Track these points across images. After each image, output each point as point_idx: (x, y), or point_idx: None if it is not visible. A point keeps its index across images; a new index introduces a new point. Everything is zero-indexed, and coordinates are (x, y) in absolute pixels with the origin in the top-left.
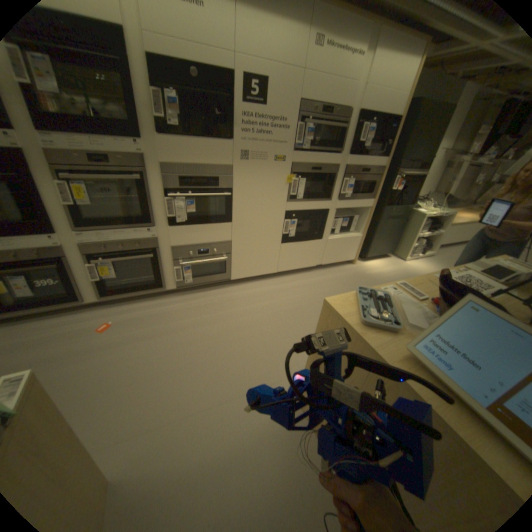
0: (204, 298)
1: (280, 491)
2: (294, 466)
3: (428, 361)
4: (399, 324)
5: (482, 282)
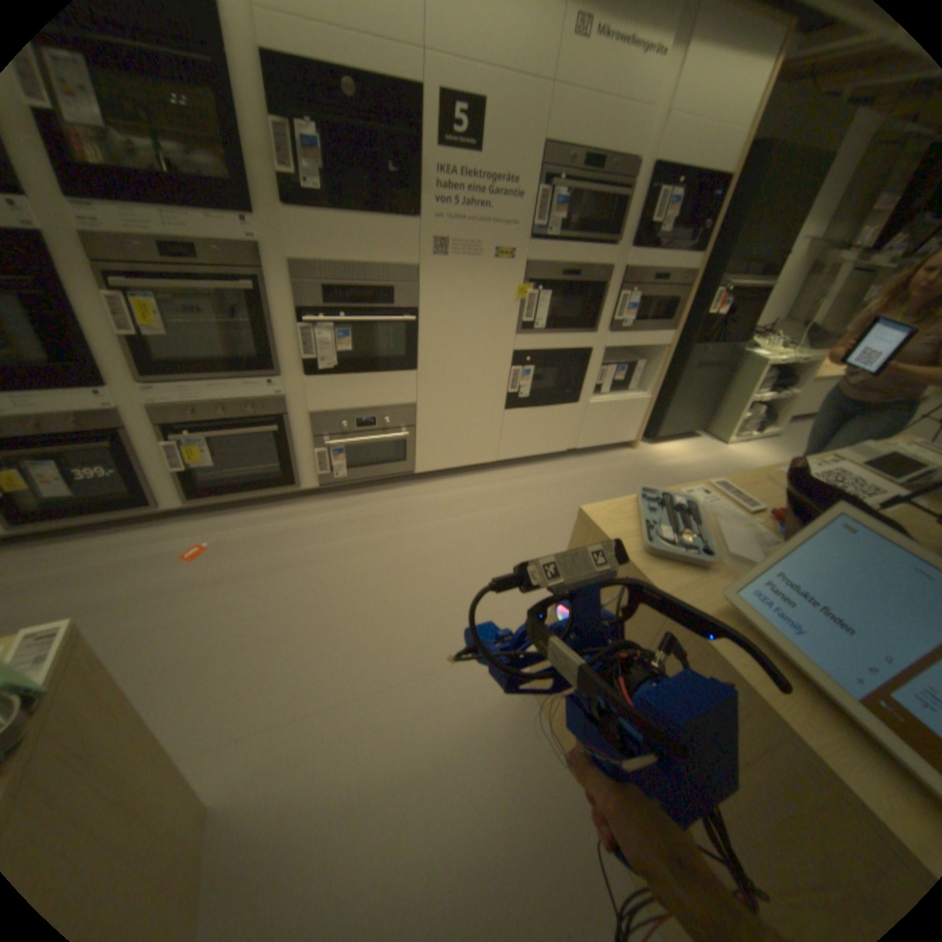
0: (367, 506)
1: (495, 832)
2: (521, 792)
3: (761, 619)
4: (711, 553)
5: (864, 484)
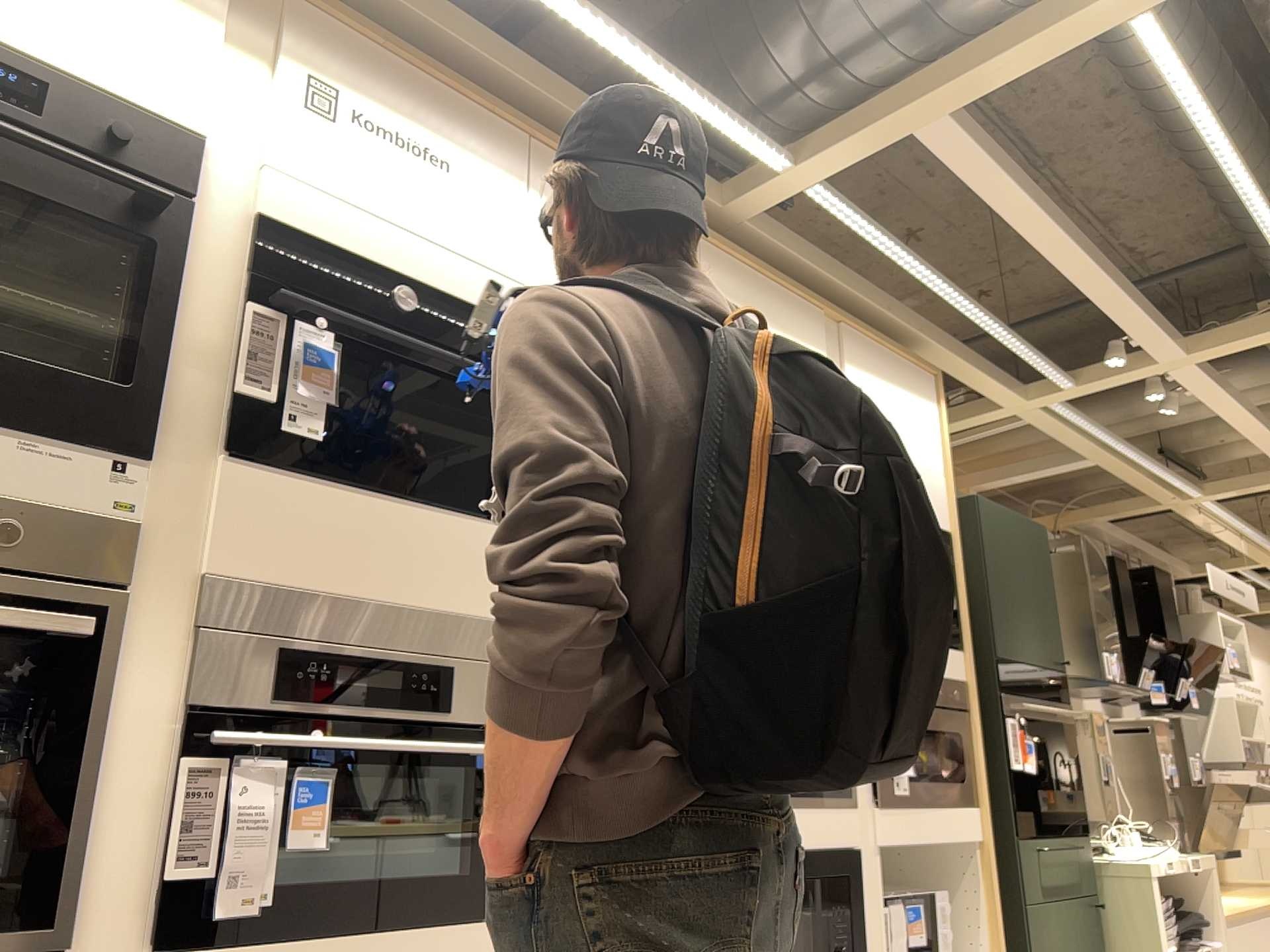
0: None
1: None
2: None
3: None
4: None
5: None
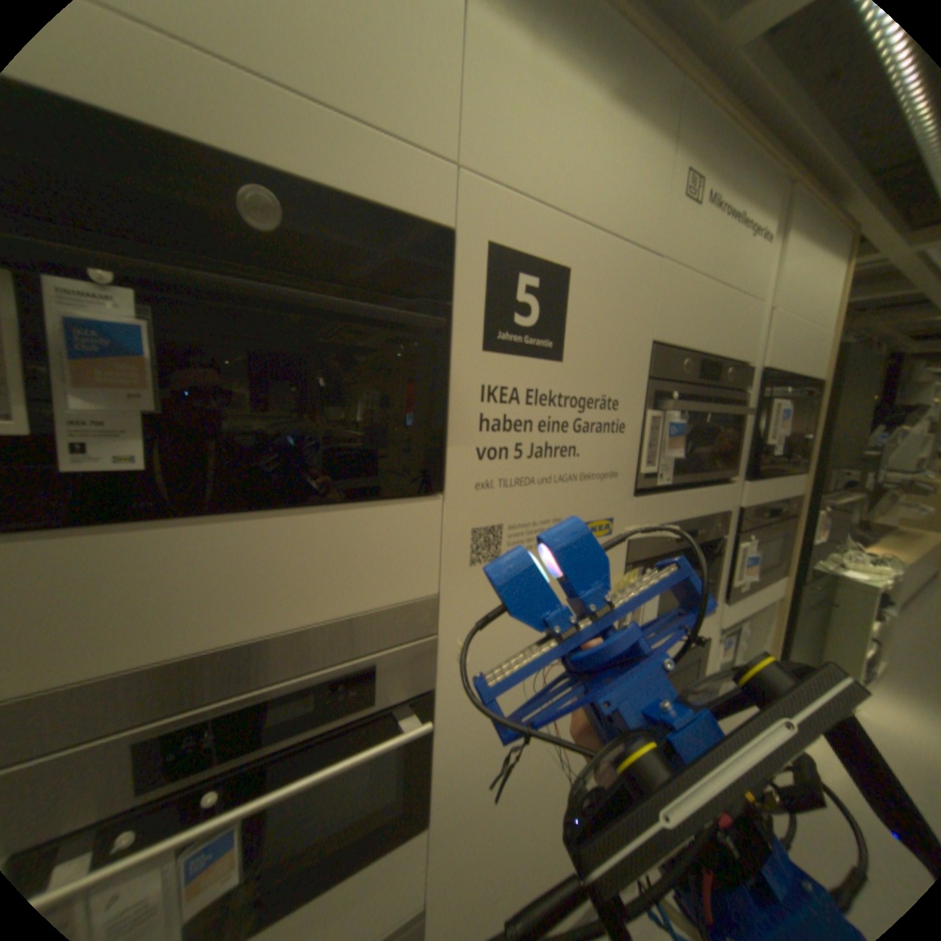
0: None
1: None
2: None
3: None
4: None
5: None
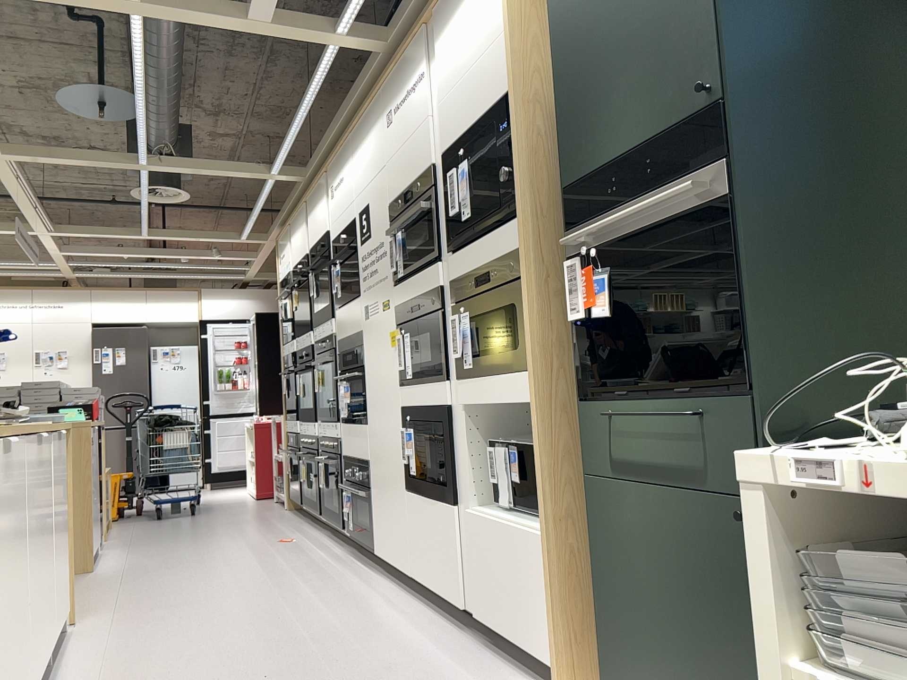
0: (339, 564)
1: None
2: None
3: None
4: None
5: None
